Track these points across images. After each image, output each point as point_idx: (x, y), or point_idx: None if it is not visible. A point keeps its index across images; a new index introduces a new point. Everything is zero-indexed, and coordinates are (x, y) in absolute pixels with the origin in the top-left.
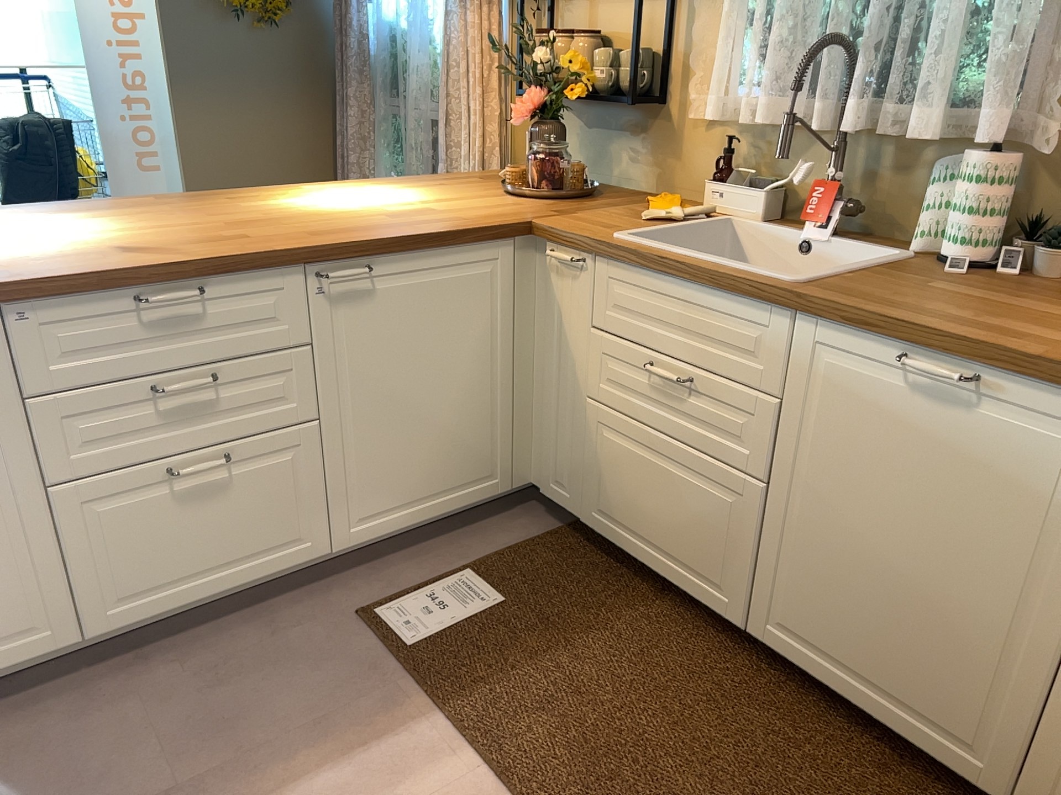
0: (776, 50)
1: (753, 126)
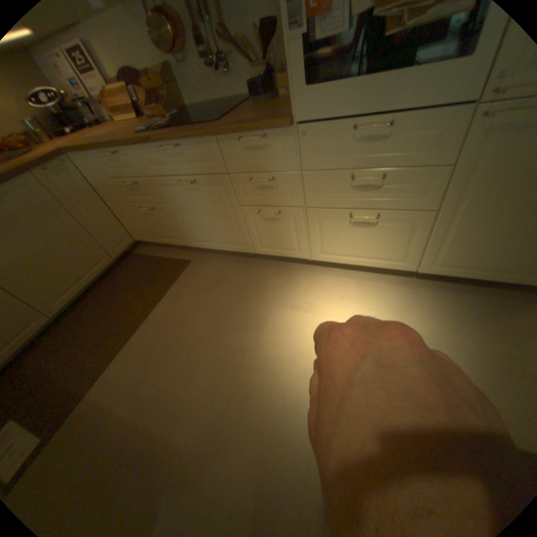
0: None
1: None
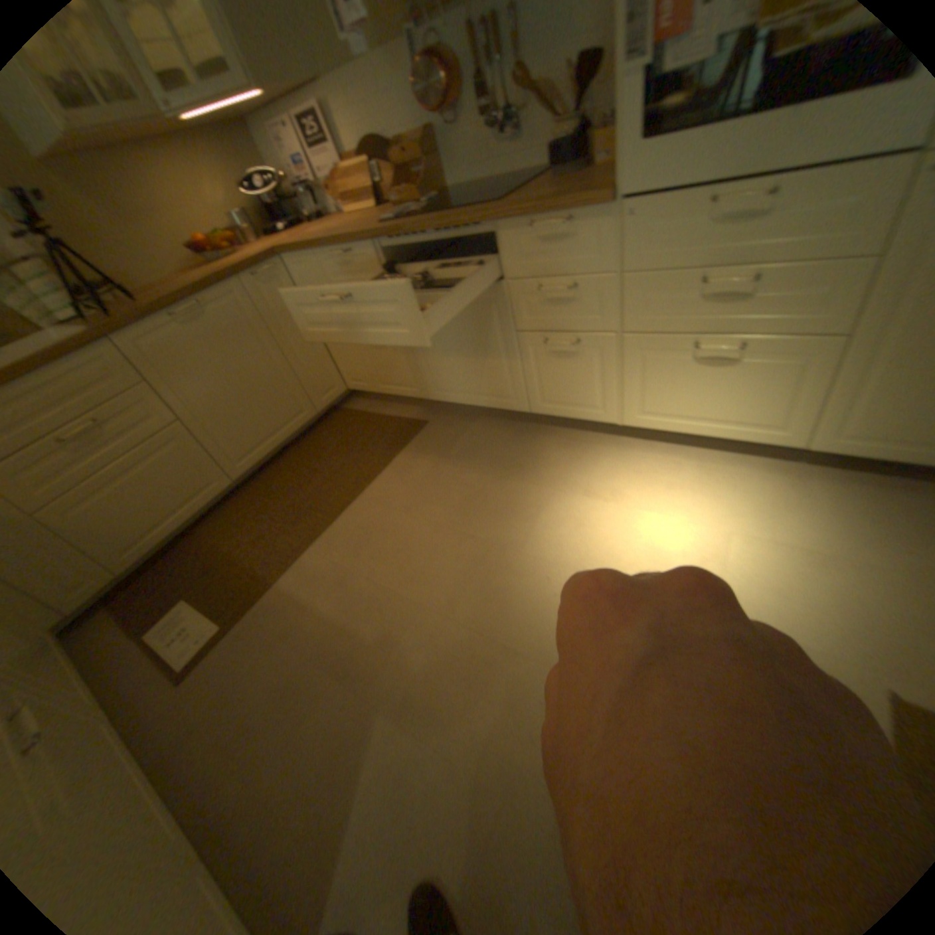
0: None
1: None
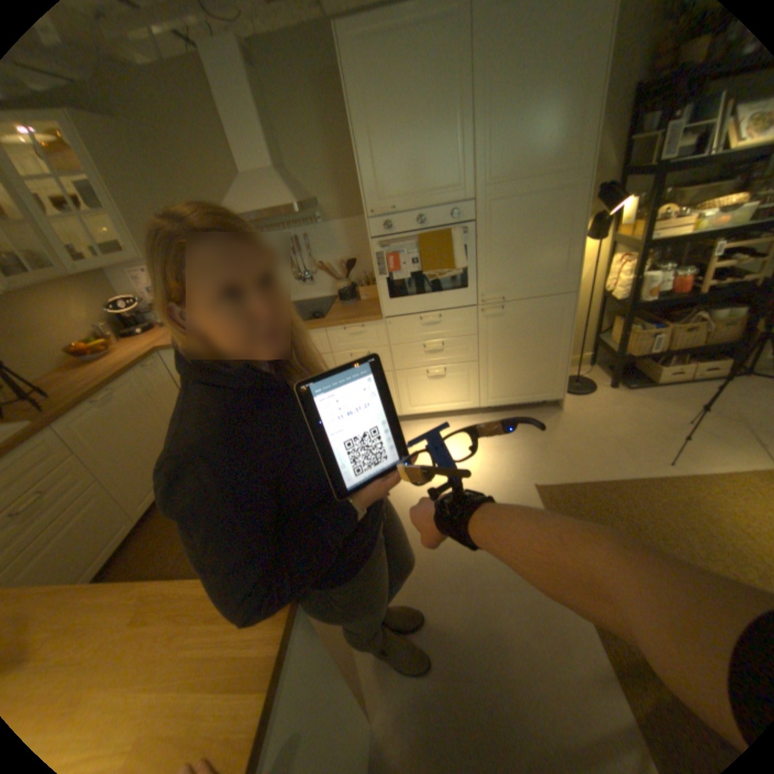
0: None
1: None
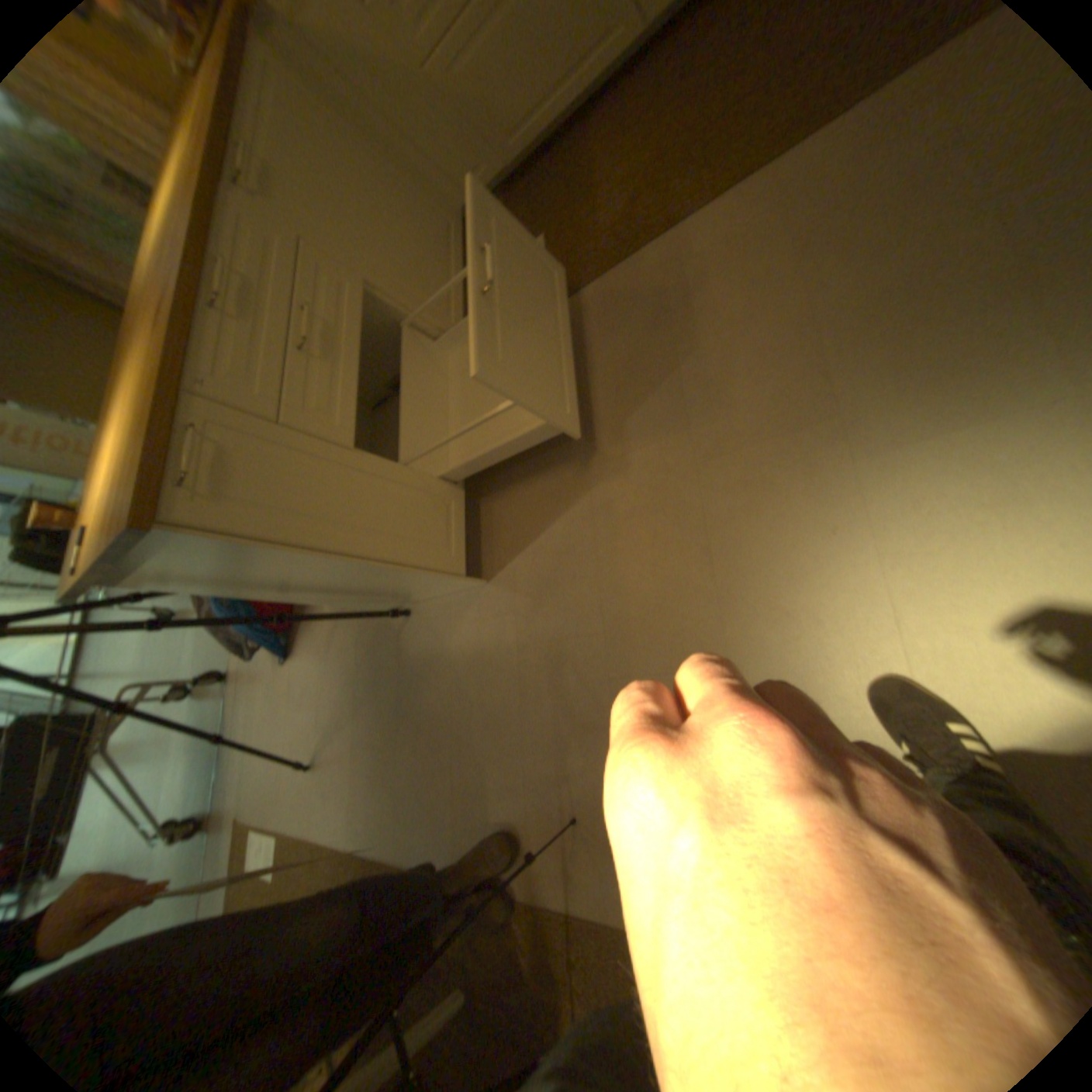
0: None
1: None
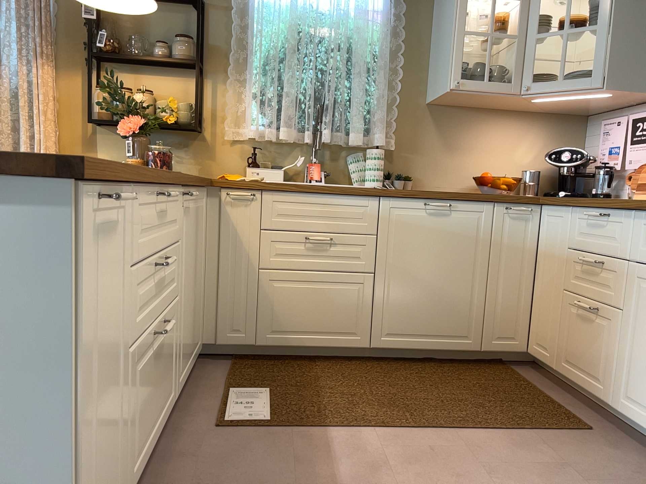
0: (286, 107)
1: (262, 142)
